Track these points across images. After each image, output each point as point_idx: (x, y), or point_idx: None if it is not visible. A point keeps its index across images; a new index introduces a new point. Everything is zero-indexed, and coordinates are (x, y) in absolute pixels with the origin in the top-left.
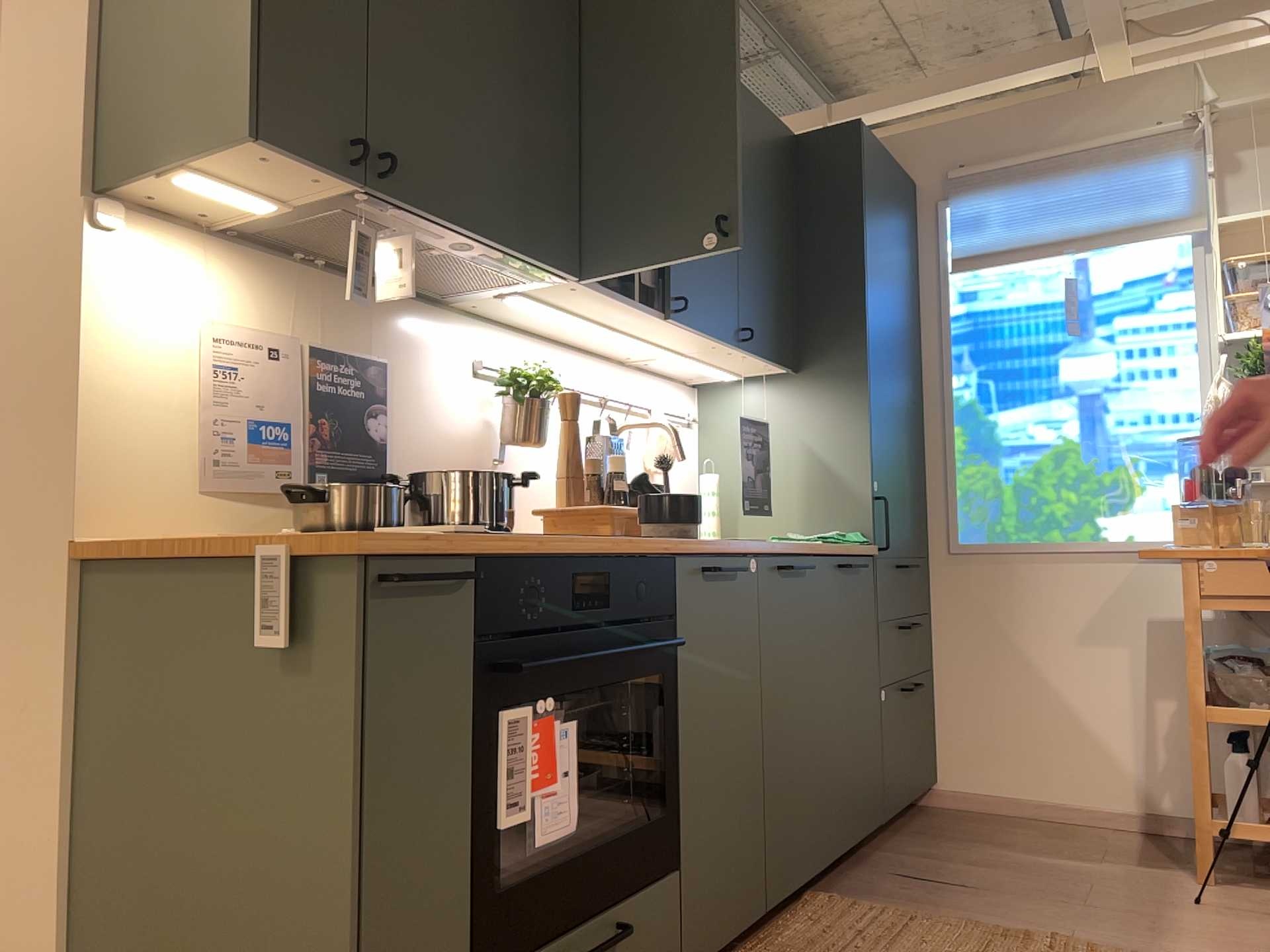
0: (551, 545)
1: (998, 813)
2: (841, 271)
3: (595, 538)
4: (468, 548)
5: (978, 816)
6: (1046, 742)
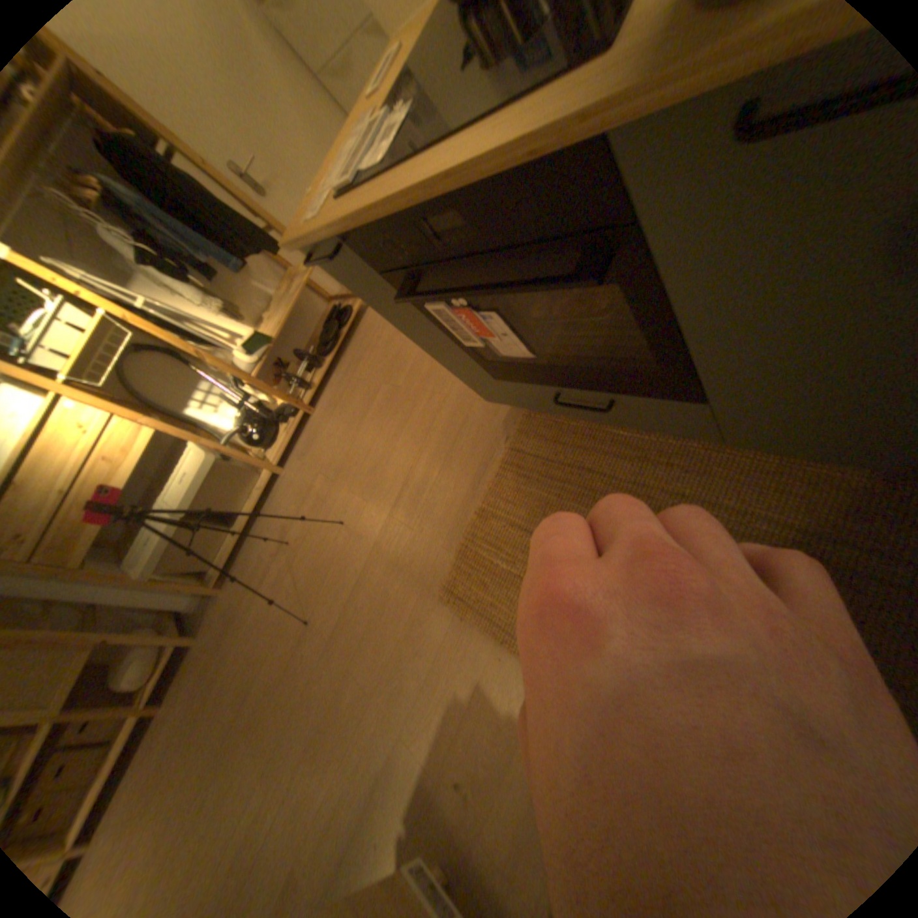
0: (383, 195)
1: None
2: None
3: (443, 146)
4: (328, 225)
5: None
6: None
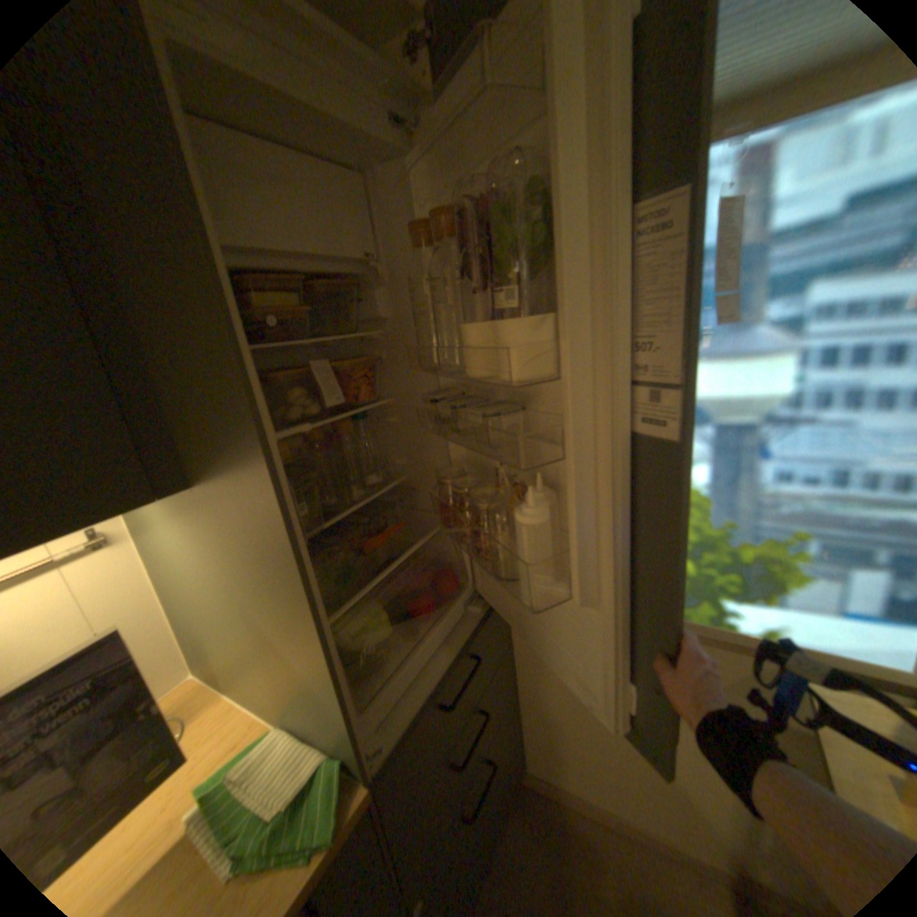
0: None
1: (580, 817)
2: (173, 264)
3: None
4: None
5: (560, 824)
6: (631, 782)
